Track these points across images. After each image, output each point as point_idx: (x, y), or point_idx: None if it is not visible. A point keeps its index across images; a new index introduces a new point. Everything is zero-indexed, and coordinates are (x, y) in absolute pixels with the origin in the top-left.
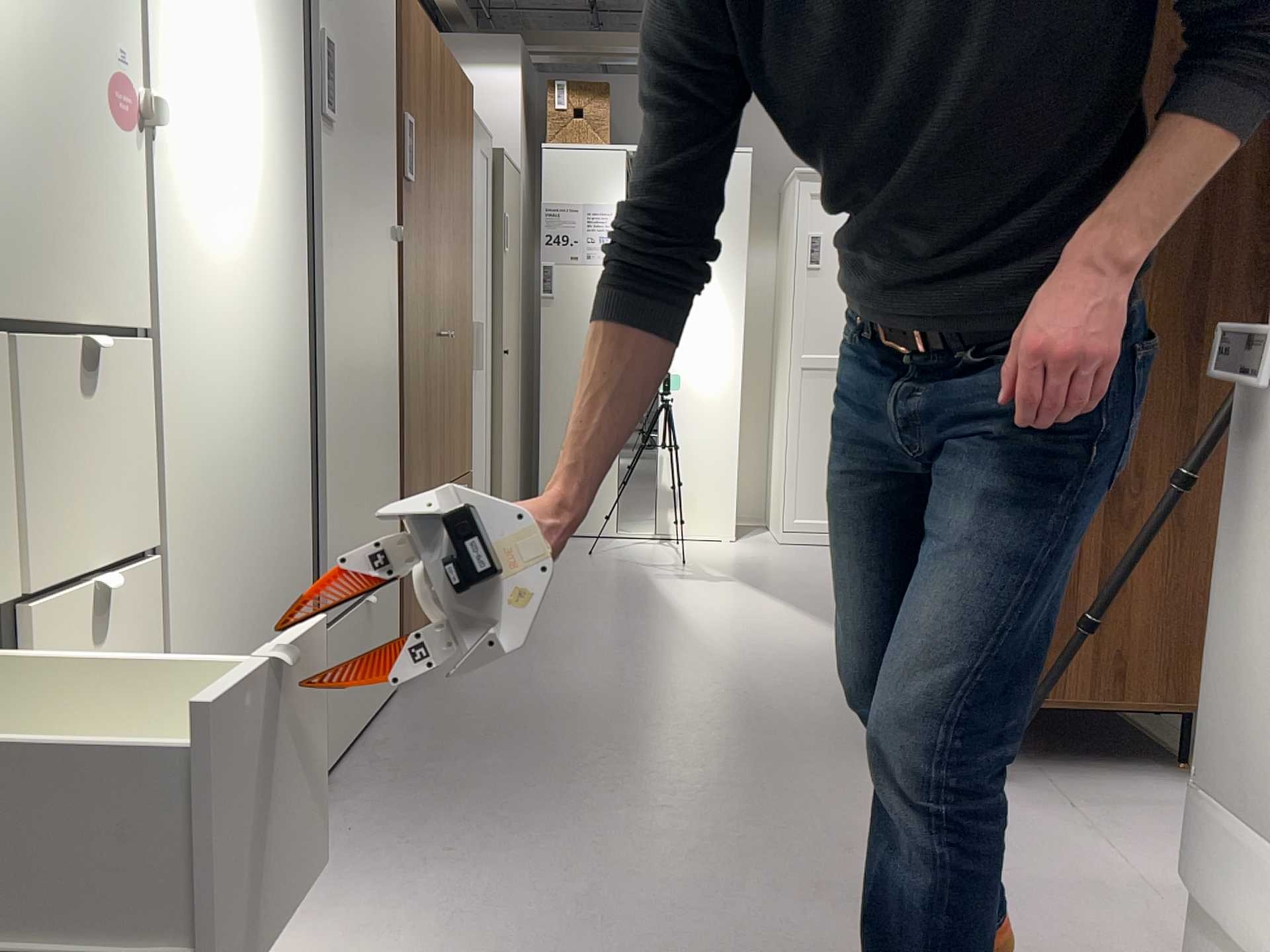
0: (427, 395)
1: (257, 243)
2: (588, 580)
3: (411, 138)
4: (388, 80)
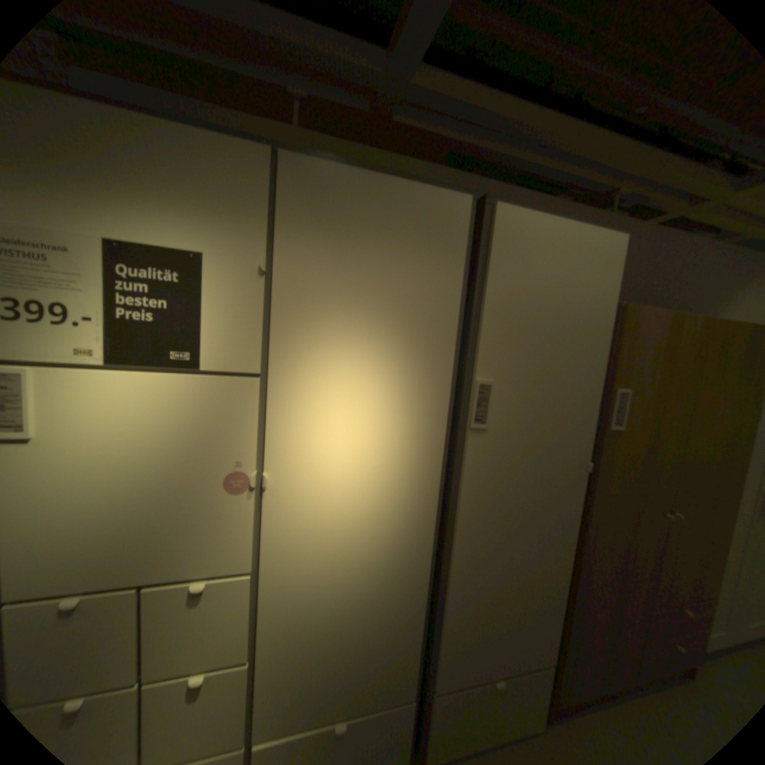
0: (632, 558)
1: (379, 513)
2: None
3: (625, 403)
4: (592, 375)
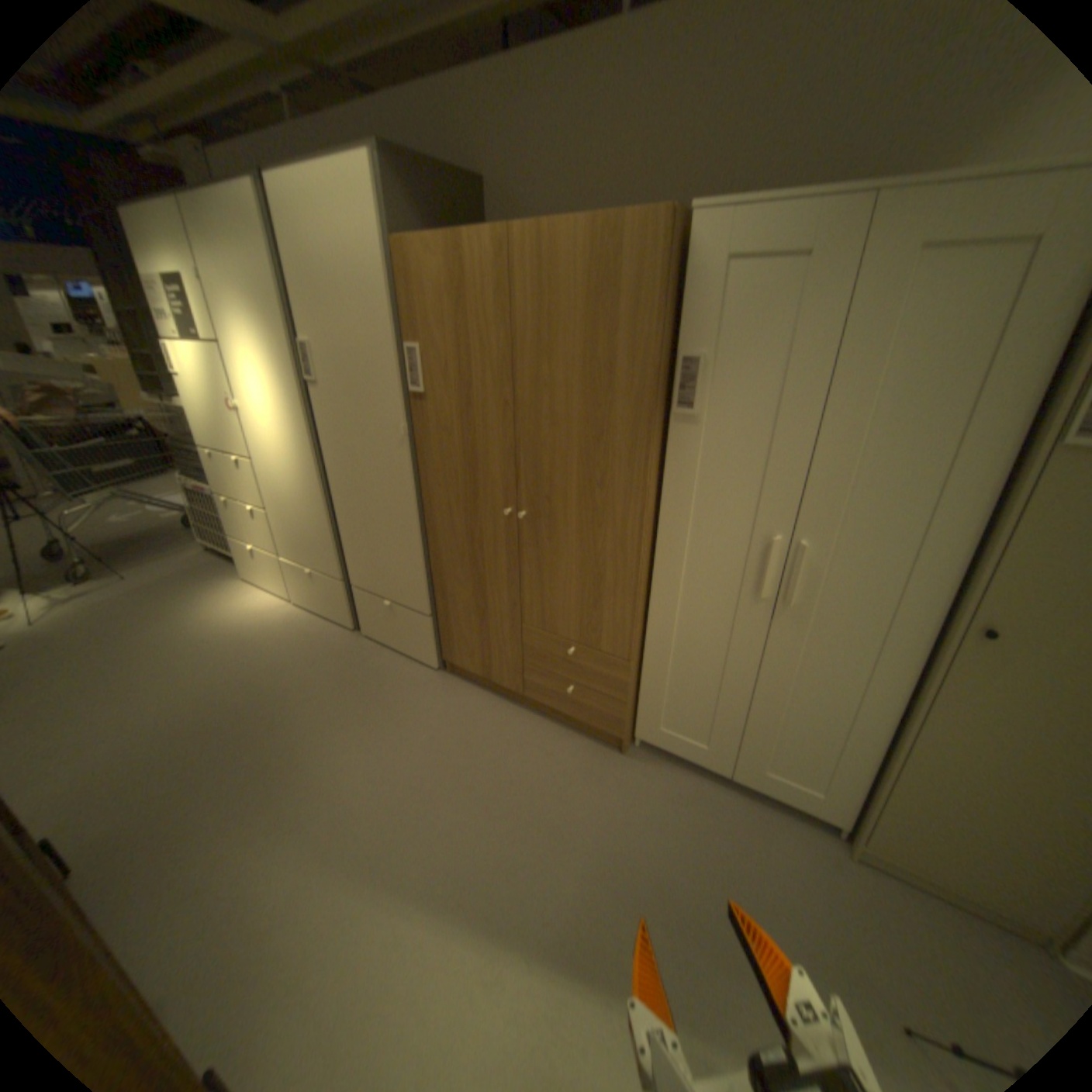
0: (478, 547)
1: (285, 440)
2: (700, 922)
3: (415, 362)
4: (379, 332)
